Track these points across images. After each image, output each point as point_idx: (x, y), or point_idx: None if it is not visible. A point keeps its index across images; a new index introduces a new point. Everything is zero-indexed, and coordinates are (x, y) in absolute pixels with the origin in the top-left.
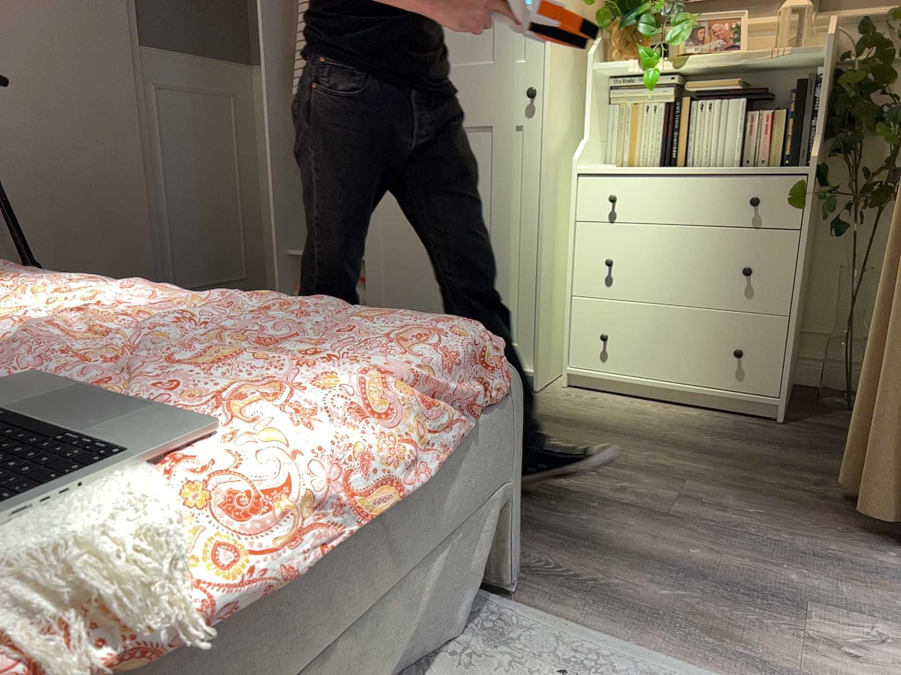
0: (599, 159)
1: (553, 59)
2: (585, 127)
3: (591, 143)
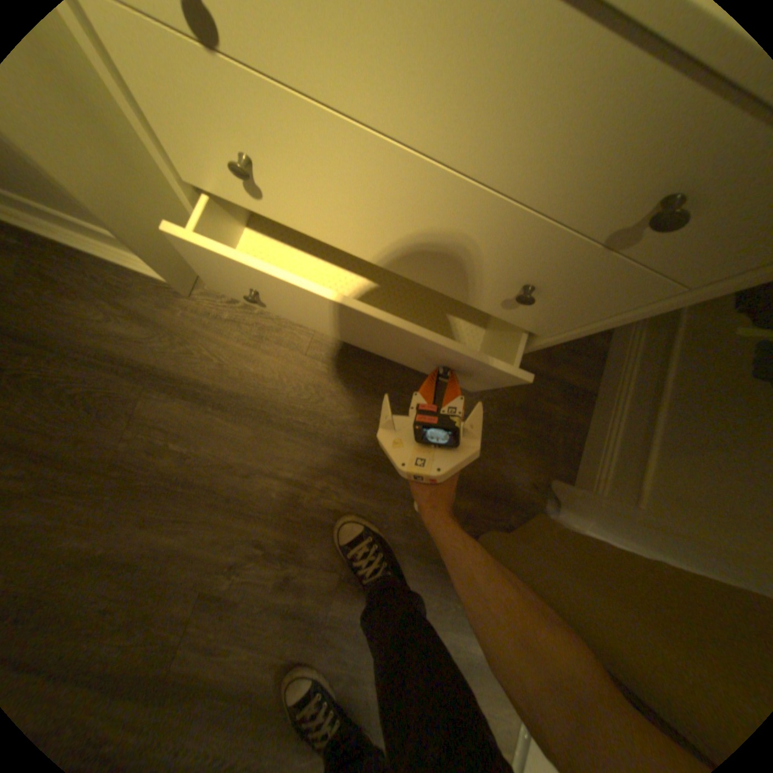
0: None
1: None
2: None
3: None
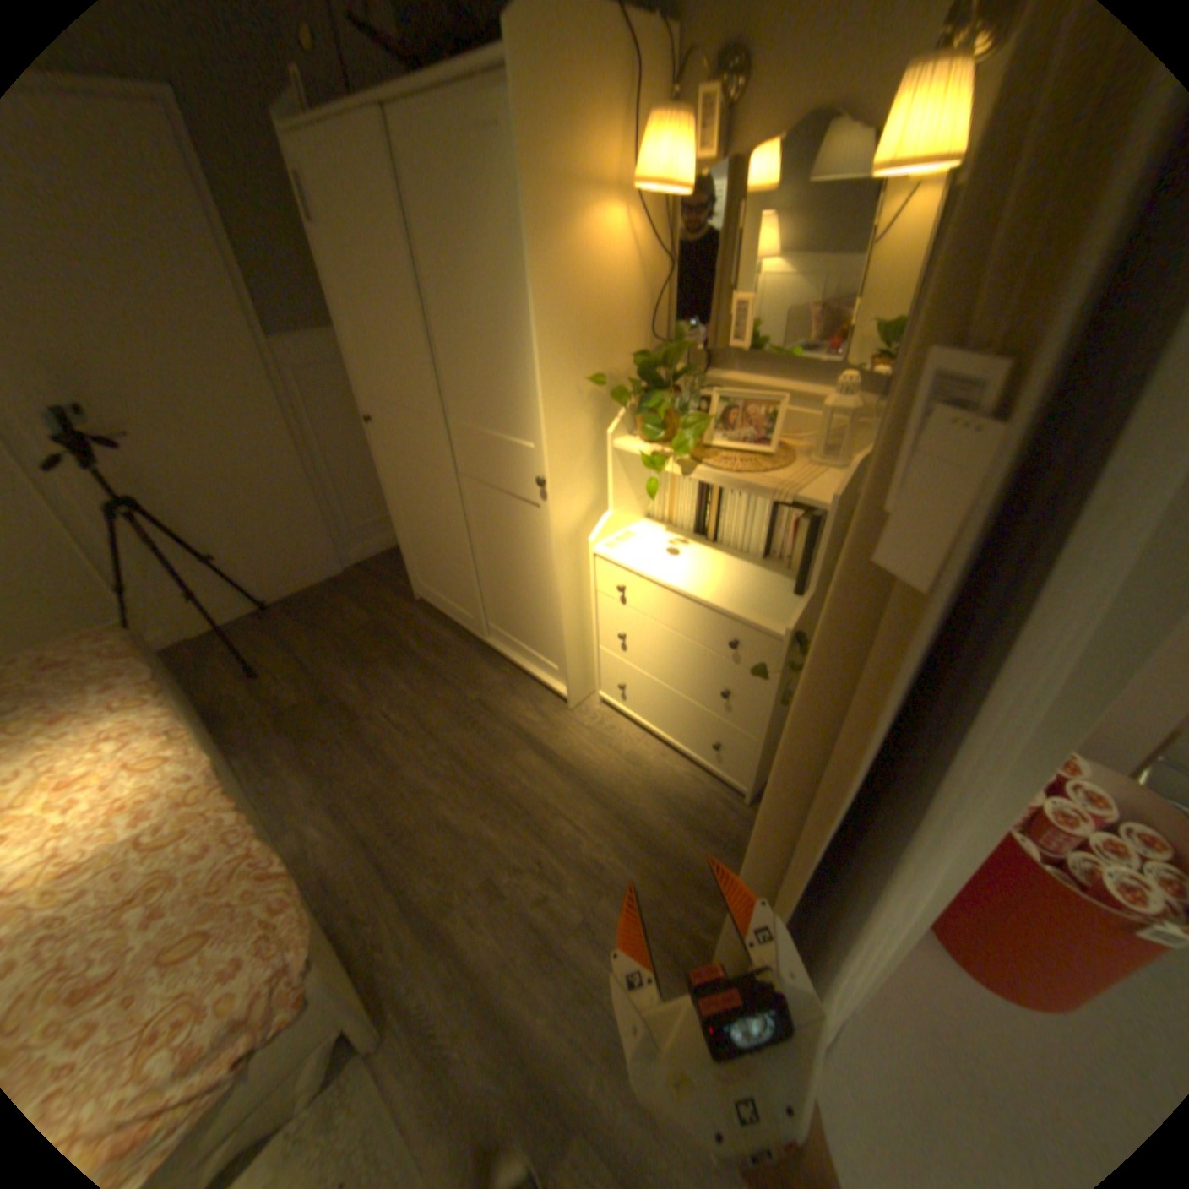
0: (639, 515)
1: (558, 455)
2: (611, 501)
3: (620, 513)
